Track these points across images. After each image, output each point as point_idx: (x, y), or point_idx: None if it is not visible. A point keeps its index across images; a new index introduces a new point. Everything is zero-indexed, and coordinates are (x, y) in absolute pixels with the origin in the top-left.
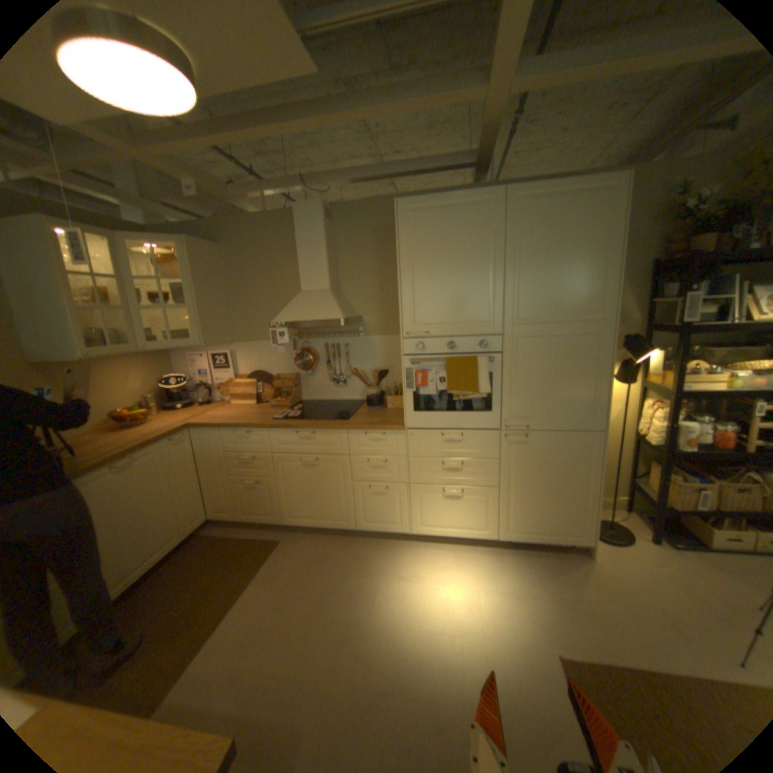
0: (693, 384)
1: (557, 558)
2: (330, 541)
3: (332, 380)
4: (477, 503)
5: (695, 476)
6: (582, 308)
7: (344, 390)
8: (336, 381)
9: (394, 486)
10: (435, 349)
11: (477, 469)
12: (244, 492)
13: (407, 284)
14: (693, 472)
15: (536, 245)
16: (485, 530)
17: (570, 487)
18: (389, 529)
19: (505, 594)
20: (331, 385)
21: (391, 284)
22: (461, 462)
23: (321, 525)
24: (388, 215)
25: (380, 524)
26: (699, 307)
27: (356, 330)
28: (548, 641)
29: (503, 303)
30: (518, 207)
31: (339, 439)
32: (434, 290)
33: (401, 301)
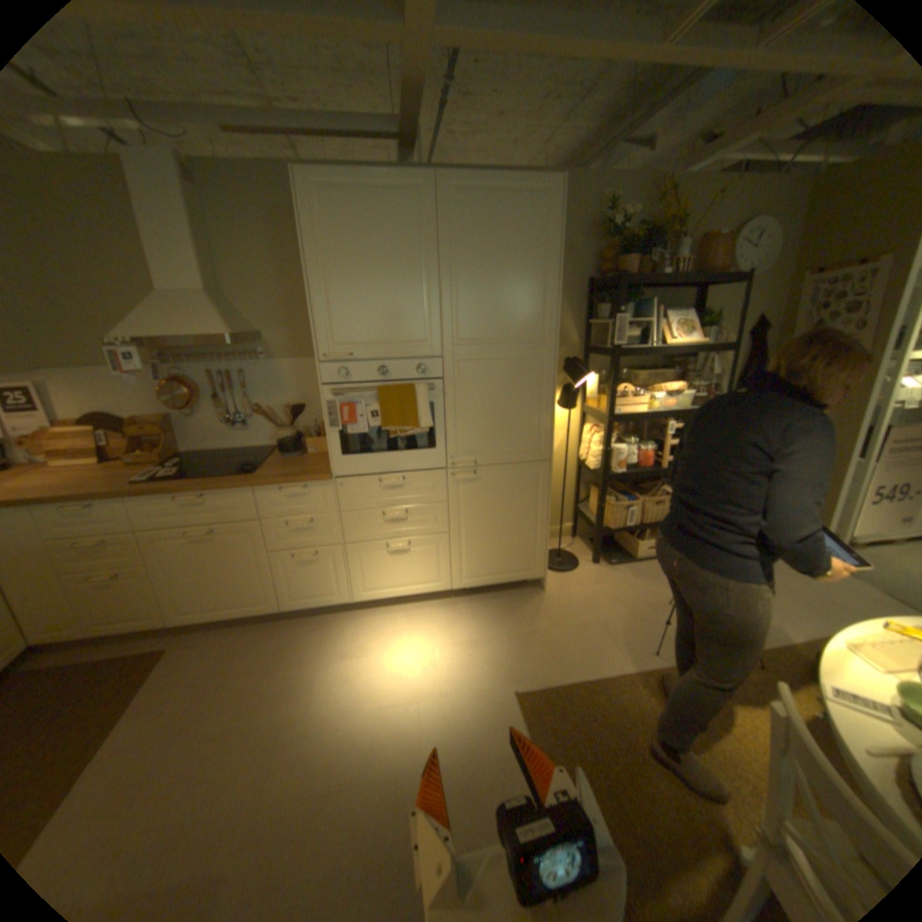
0: (622, 407)
1: (510, 595)
2: (244, 633)
3: (224, 421)
4: (427, 554)
5: (624, 495)
6: (523, 327)
7: (245, 434)
8: (230, 422)
9: (325, 550)
10: (364, 375)
11: (424, 516)
12: (94, 593)
13: (318, 288)
14: (623, 491)
15: (474, 250)
16: (437, 581)
17: (520, 521)
18: (324, 602)
19: (460, 645)
20: (224, 427)
21: (299, 288)
22: (405, 509)
23: (228, 615)
24: (284, 188)
25: (311, 598)
26: (626, 330)
27: (253, 350)
28: (504, 680)
29: (441, 319)
30: (451, 200)
31: (242, 499)
32: (356, 299)
33: (312, 311)
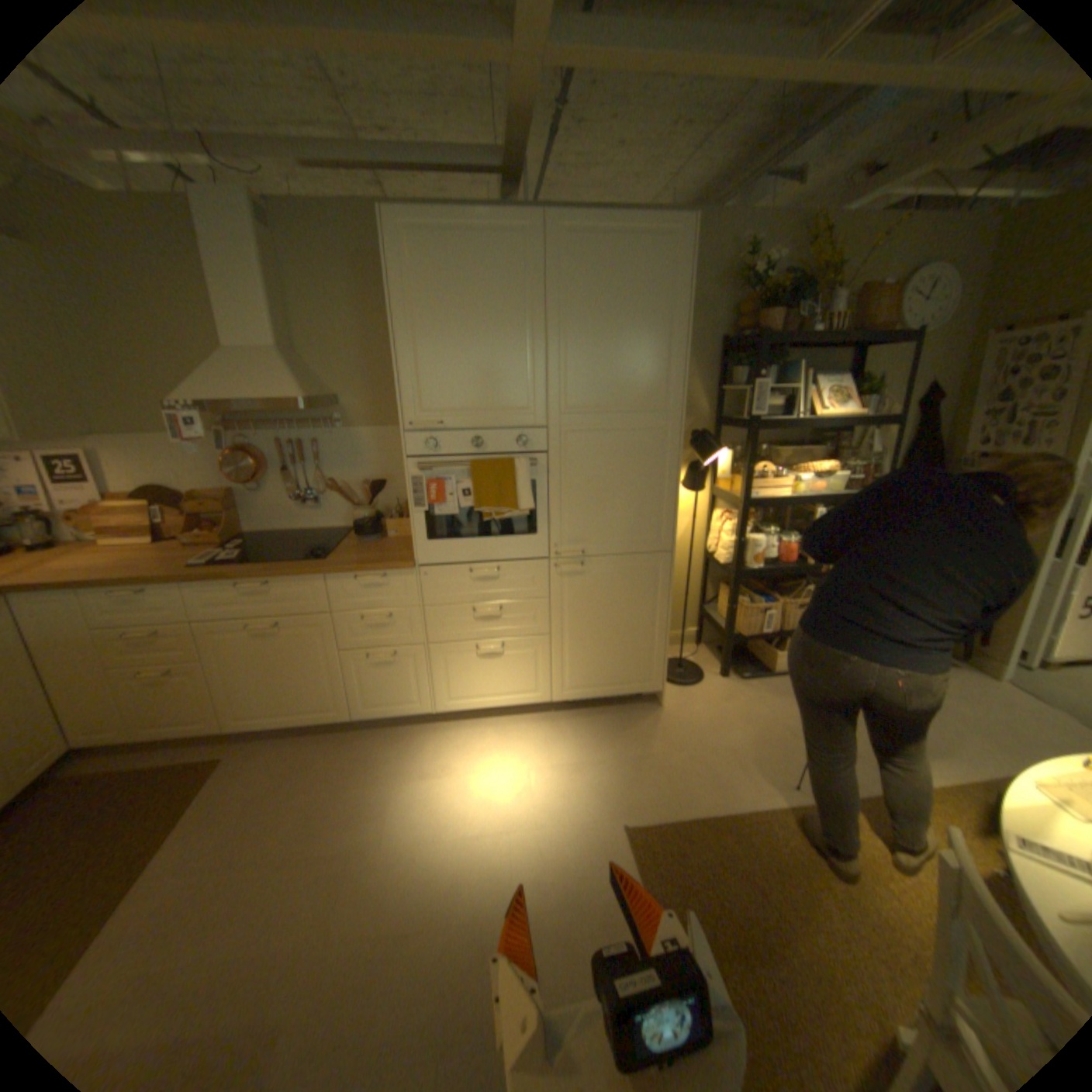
0: (760, 490)
1: (620, 711)
2: (310, 744)
3: (293, 497)
4: (523, 658)
5: (760, 595)
6: (643, 394)
7: (316, 513)
8: (300, 499)
9: (405, 650)
10: (455, 447)
11: (521, 613)
12: (142, 691)
13: (406, 345)
14: (759, 591)
15: (587, 303)
16: (534, 691)
17: (634, 623)
18: (402, 712)
19: (560, 768)
20: (292, 505)
21: (383, 345)
22: (499, 605)
23: (292, 722)
24: (369, 231)
25: (387, 707)
26: (767, 398)
27: (329, 416)
28: (611, 812)
29: (546, 383)
30: (561, 244)
31: (312, 589)
32: (448, 359)
33: (398, 373)
